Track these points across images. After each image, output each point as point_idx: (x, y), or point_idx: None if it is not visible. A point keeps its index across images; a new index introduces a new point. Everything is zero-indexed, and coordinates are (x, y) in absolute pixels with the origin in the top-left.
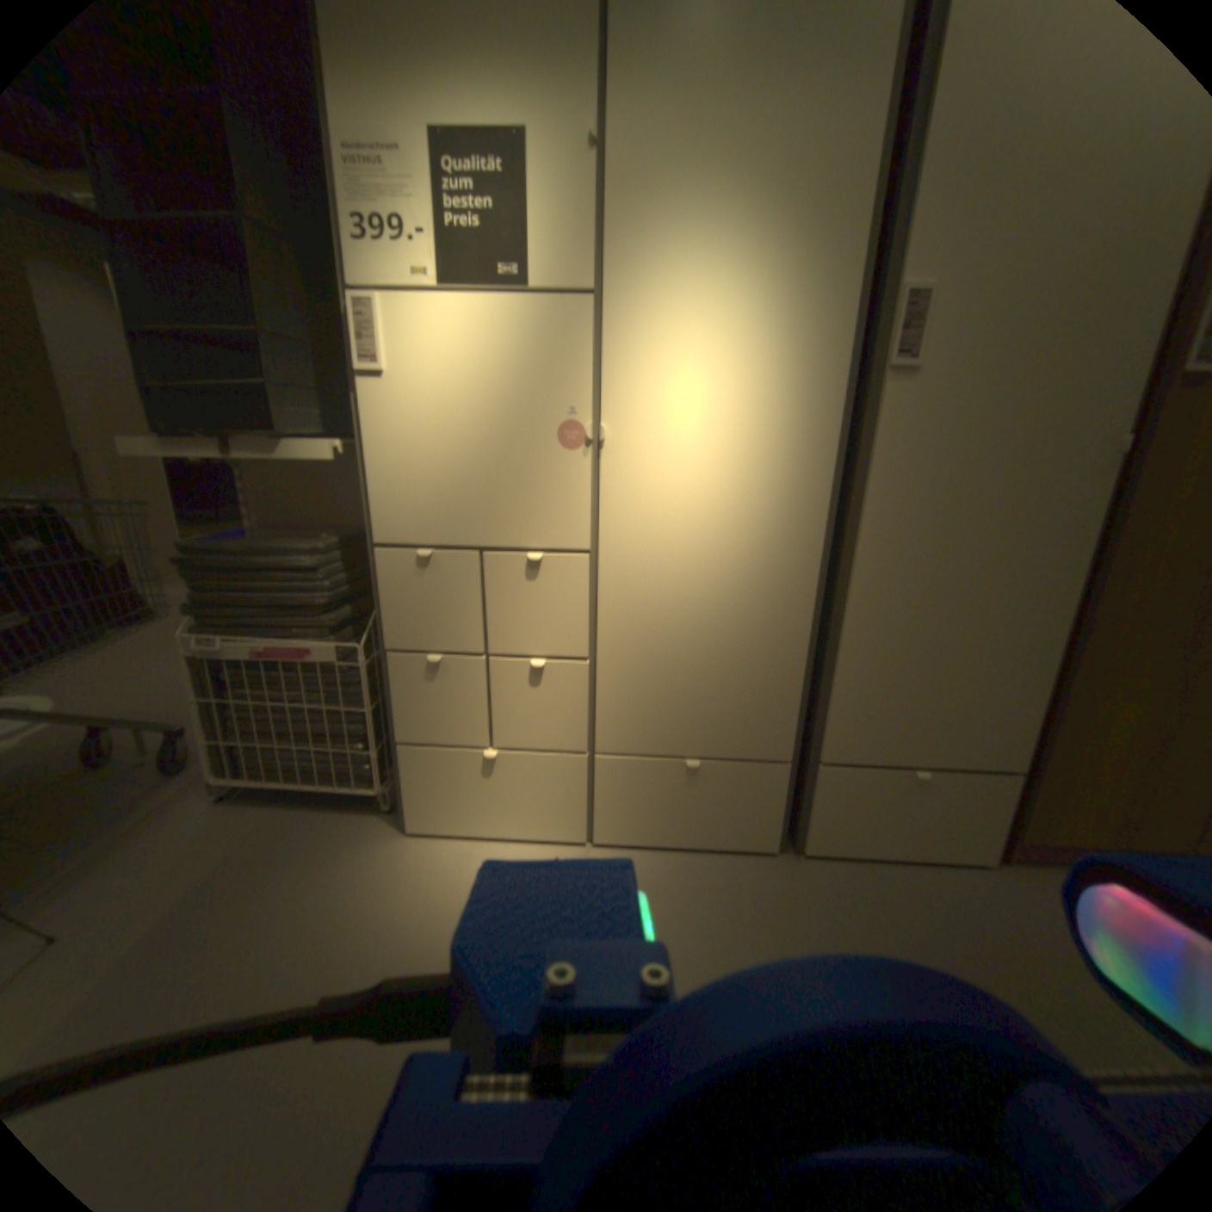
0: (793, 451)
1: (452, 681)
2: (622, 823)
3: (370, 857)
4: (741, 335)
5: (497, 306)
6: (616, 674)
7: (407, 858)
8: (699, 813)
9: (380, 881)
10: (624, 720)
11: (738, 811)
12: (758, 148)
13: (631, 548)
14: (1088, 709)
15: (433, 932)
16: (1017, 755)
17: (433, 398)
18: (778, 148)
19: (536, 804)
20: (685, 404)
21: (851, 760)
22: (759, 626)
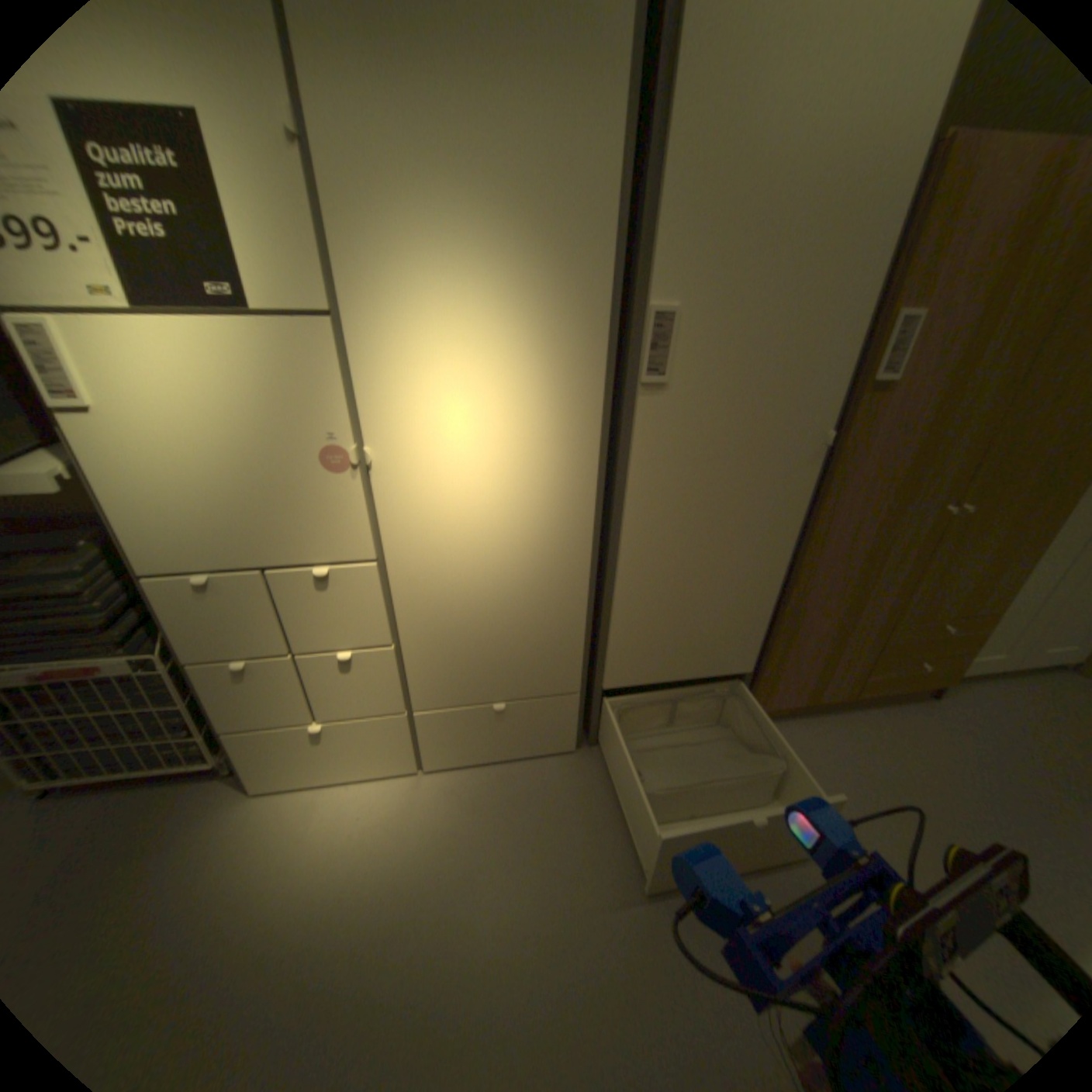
0: (559, 458)
1: (262, 678)
2: (446, 754)
3: (216, 825)
4: (497, 354)
5: (214, 328)
6: (421, 652)
7: (253, 819)
8: (509, 736)
9: (229, 849)
10: (434, 684)
11: (541, 729)
12: (491, 152)
13: (416, 552)
14: (795, 625)
15: (285, 890)
16: (746, 661)
17: (163, 429)
18: (514, 153)
19: (367, 754)
20: (449, 422)
21: (625, 683)
22: (543, 601)
